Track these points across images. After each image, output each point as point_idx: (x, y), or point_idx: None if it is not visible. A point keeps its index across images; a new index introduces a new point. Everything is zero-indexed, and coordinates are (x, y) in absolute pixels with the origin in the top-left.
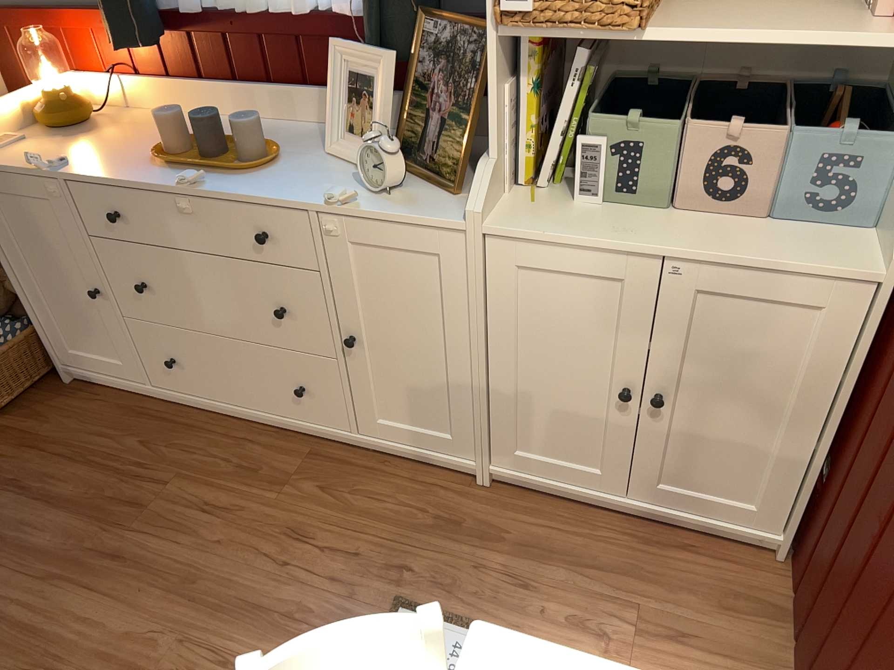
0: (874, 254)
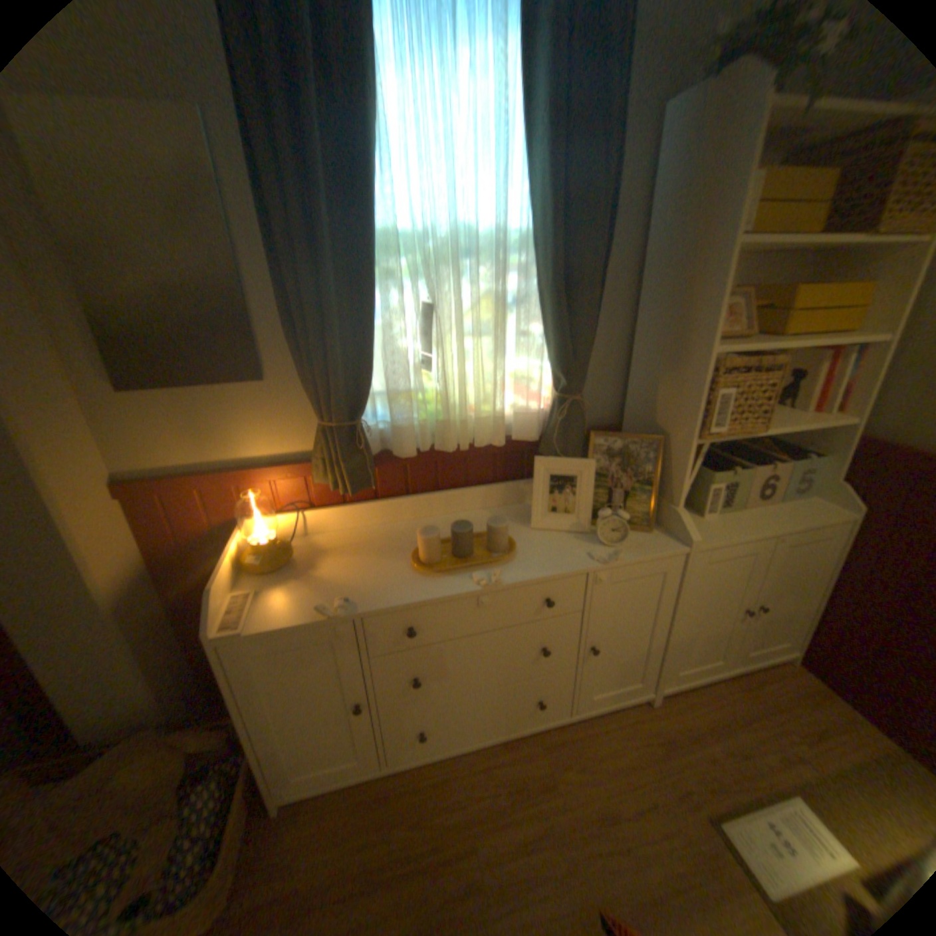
0: (844, 507)
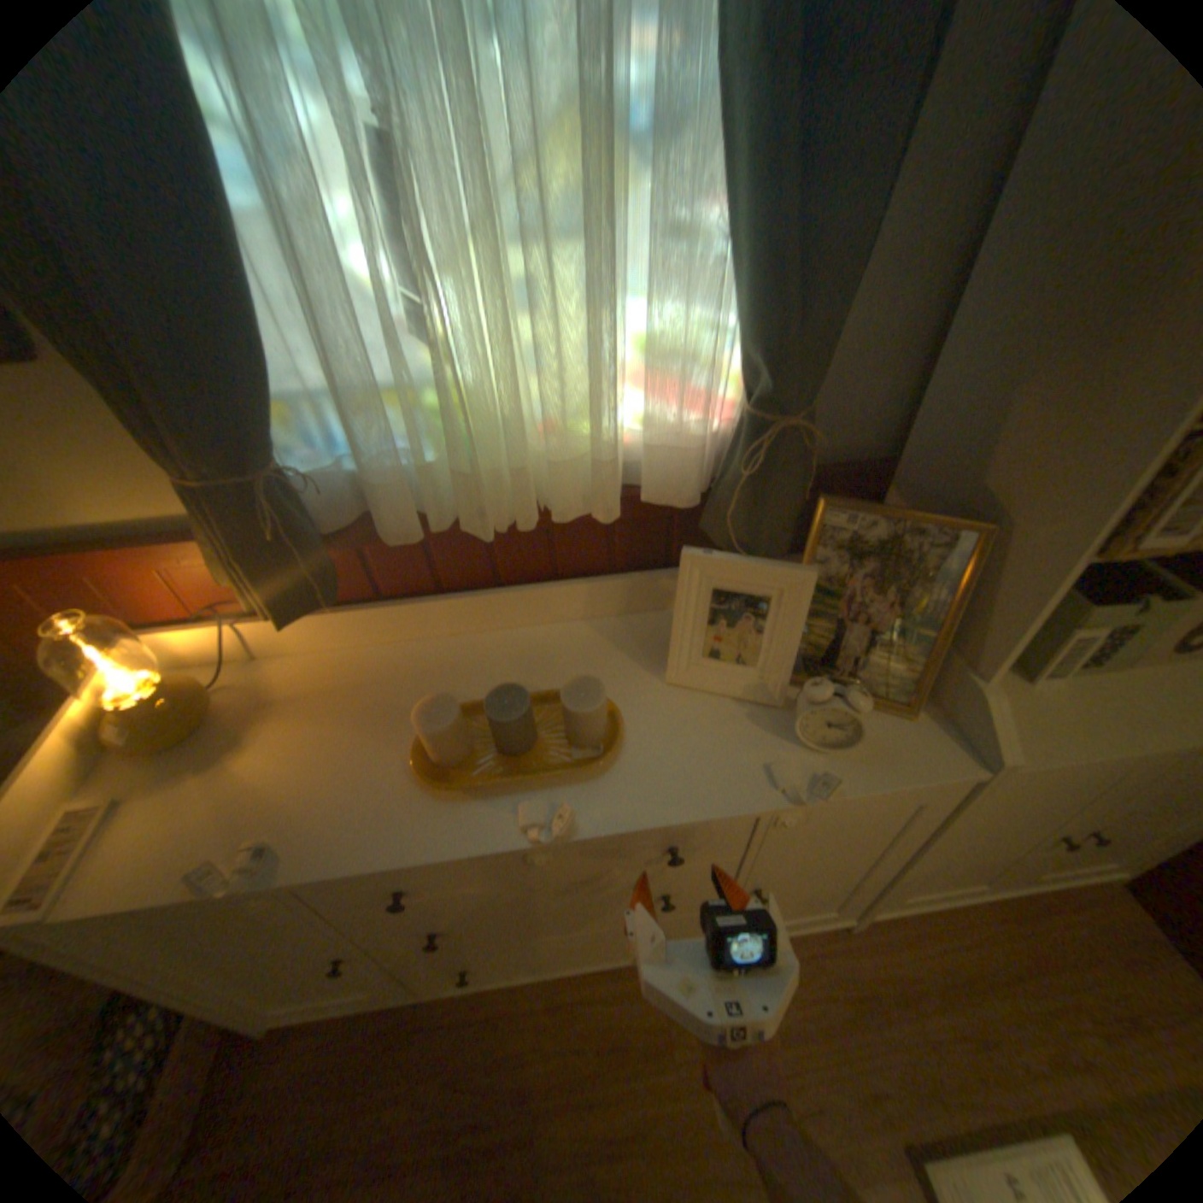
0: None
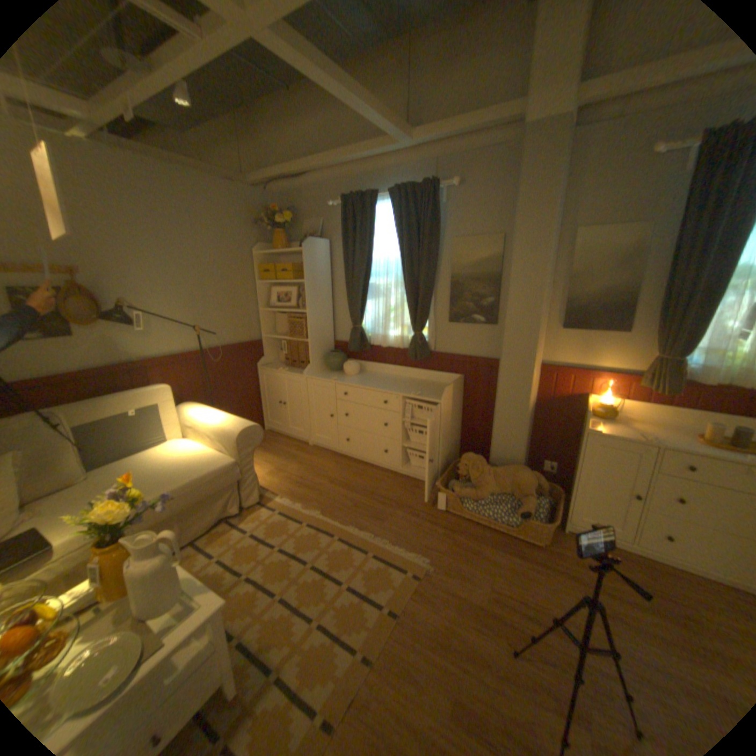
0: None
